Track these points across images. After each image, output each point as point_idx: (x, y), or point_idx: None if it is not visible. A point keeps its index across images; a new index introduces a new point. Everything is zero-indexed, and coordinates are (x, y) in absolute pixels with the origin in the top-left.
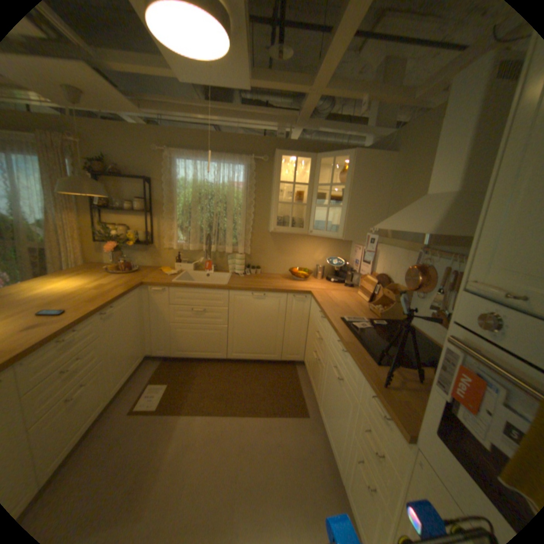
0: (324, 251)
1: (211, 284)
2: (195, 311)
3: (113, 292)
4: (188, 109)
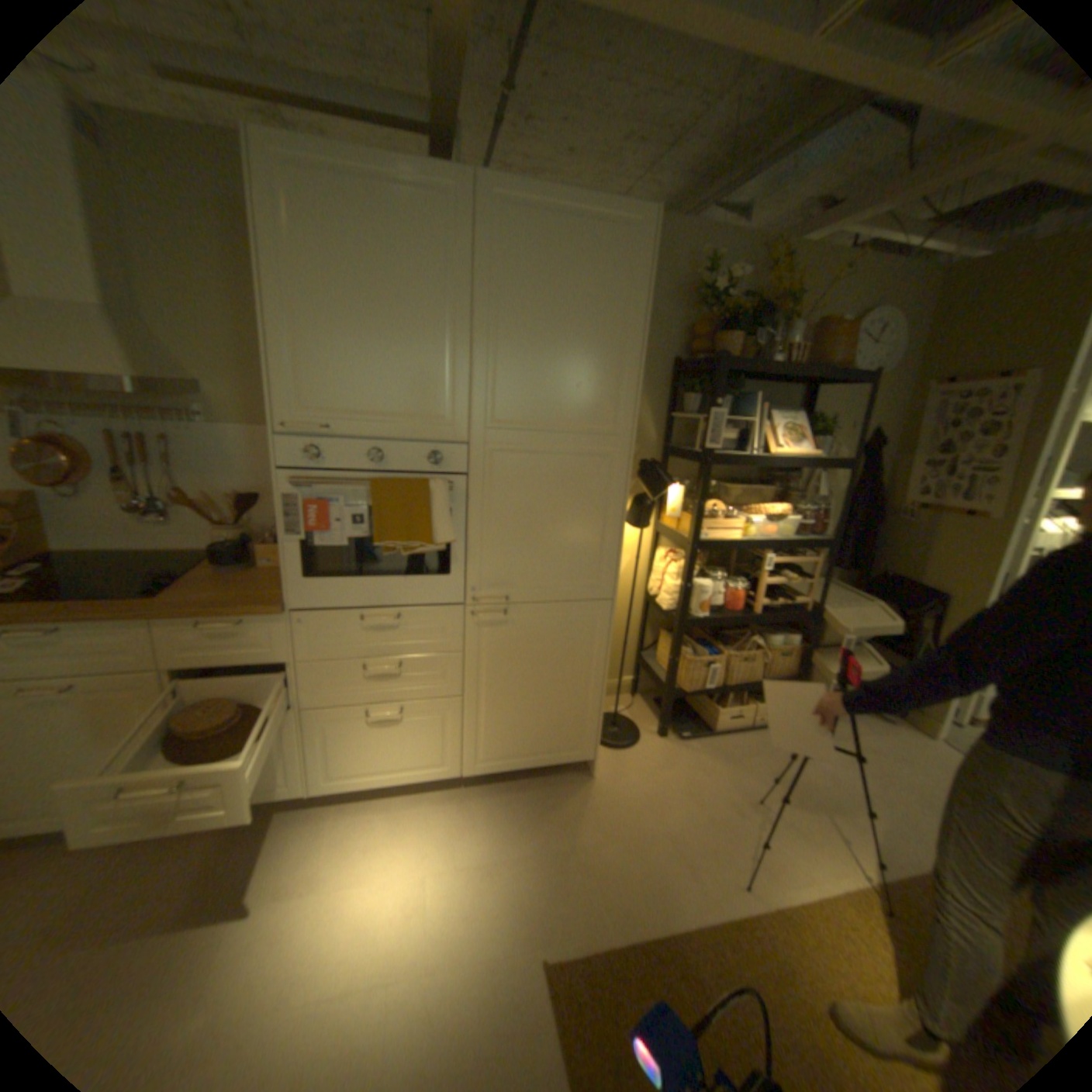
0: None
1: None
2: None
3: None
4: None
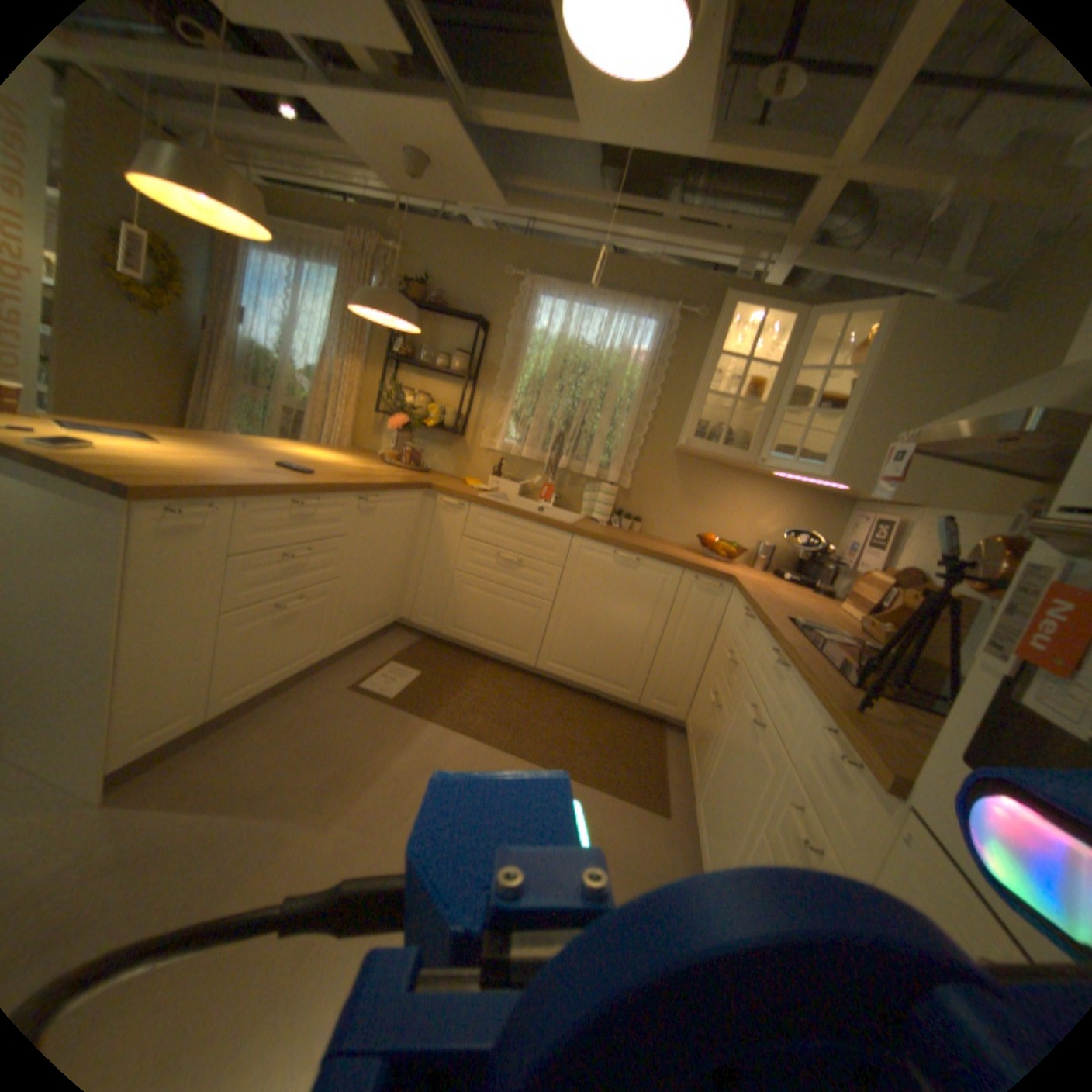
0: (783, 518)
1: (543, 517)
2: (504, 557)
3: (387, 480)
4: (584, 211)
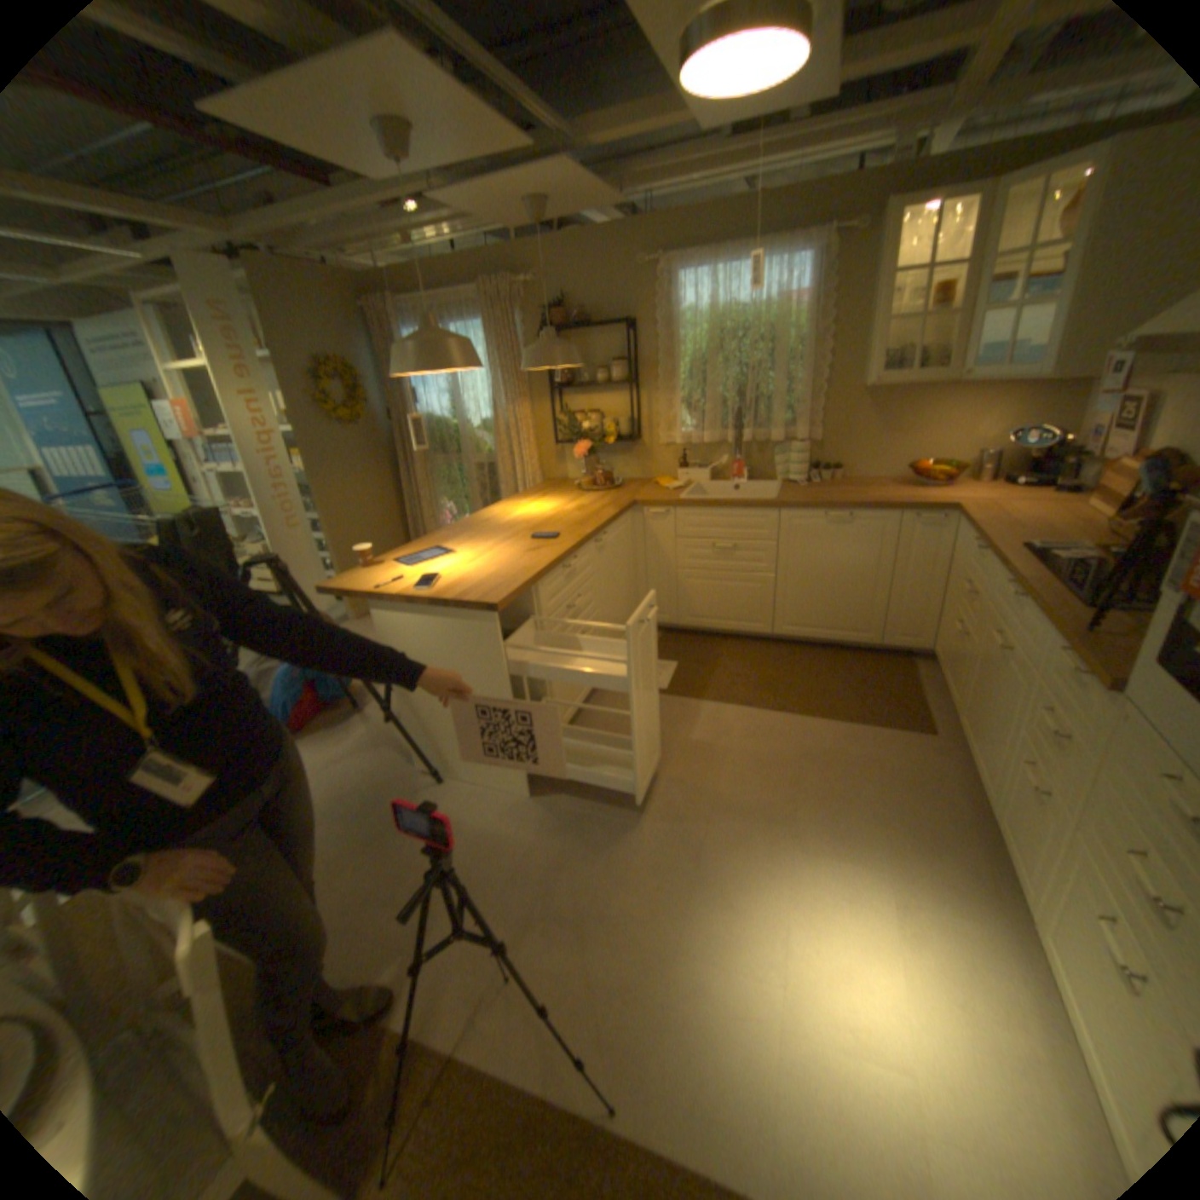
0: (1006, 415)
1: (746, 500)
2: (720, 547)
3: (604, 515)
4: (701, 162)
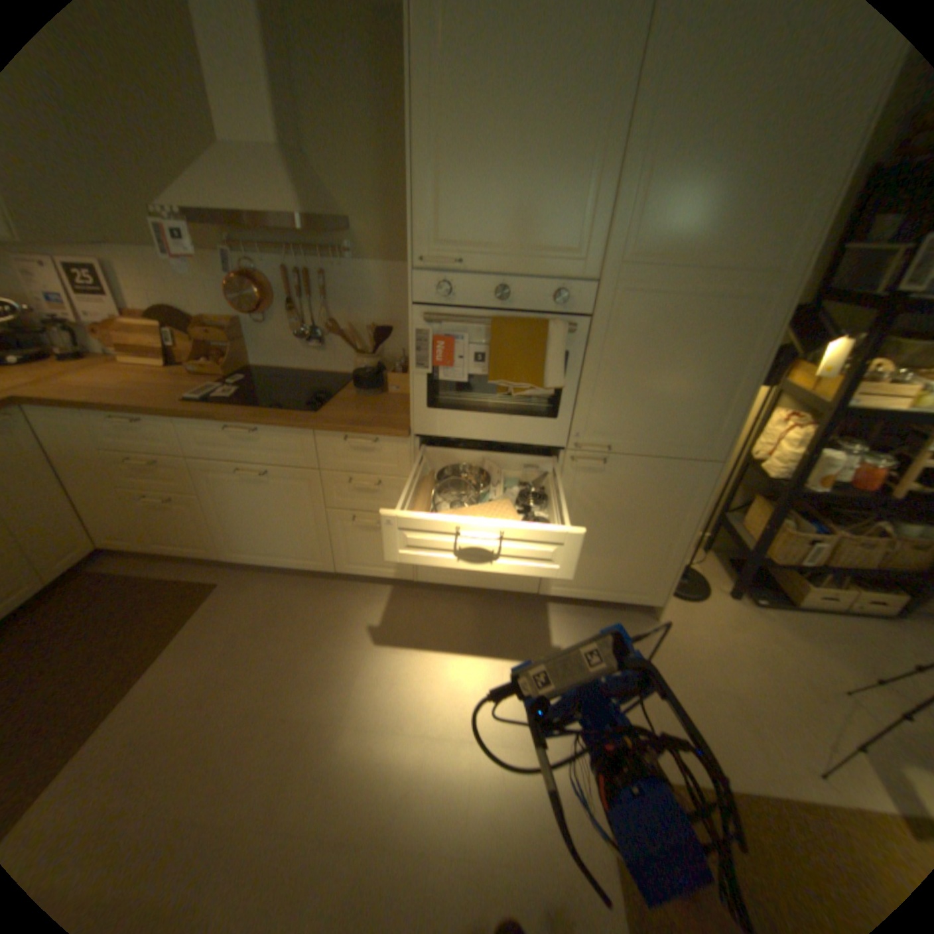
0: None
1: None
2: None
3: None
4: None
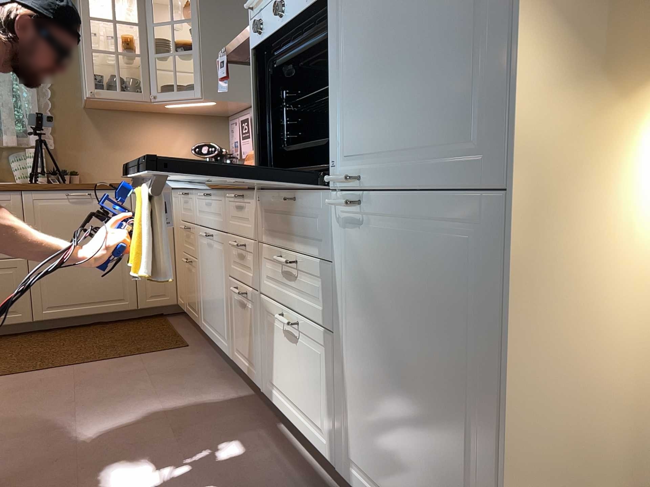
0: (187, 139)
1: None
2: None
3: None
4: None
